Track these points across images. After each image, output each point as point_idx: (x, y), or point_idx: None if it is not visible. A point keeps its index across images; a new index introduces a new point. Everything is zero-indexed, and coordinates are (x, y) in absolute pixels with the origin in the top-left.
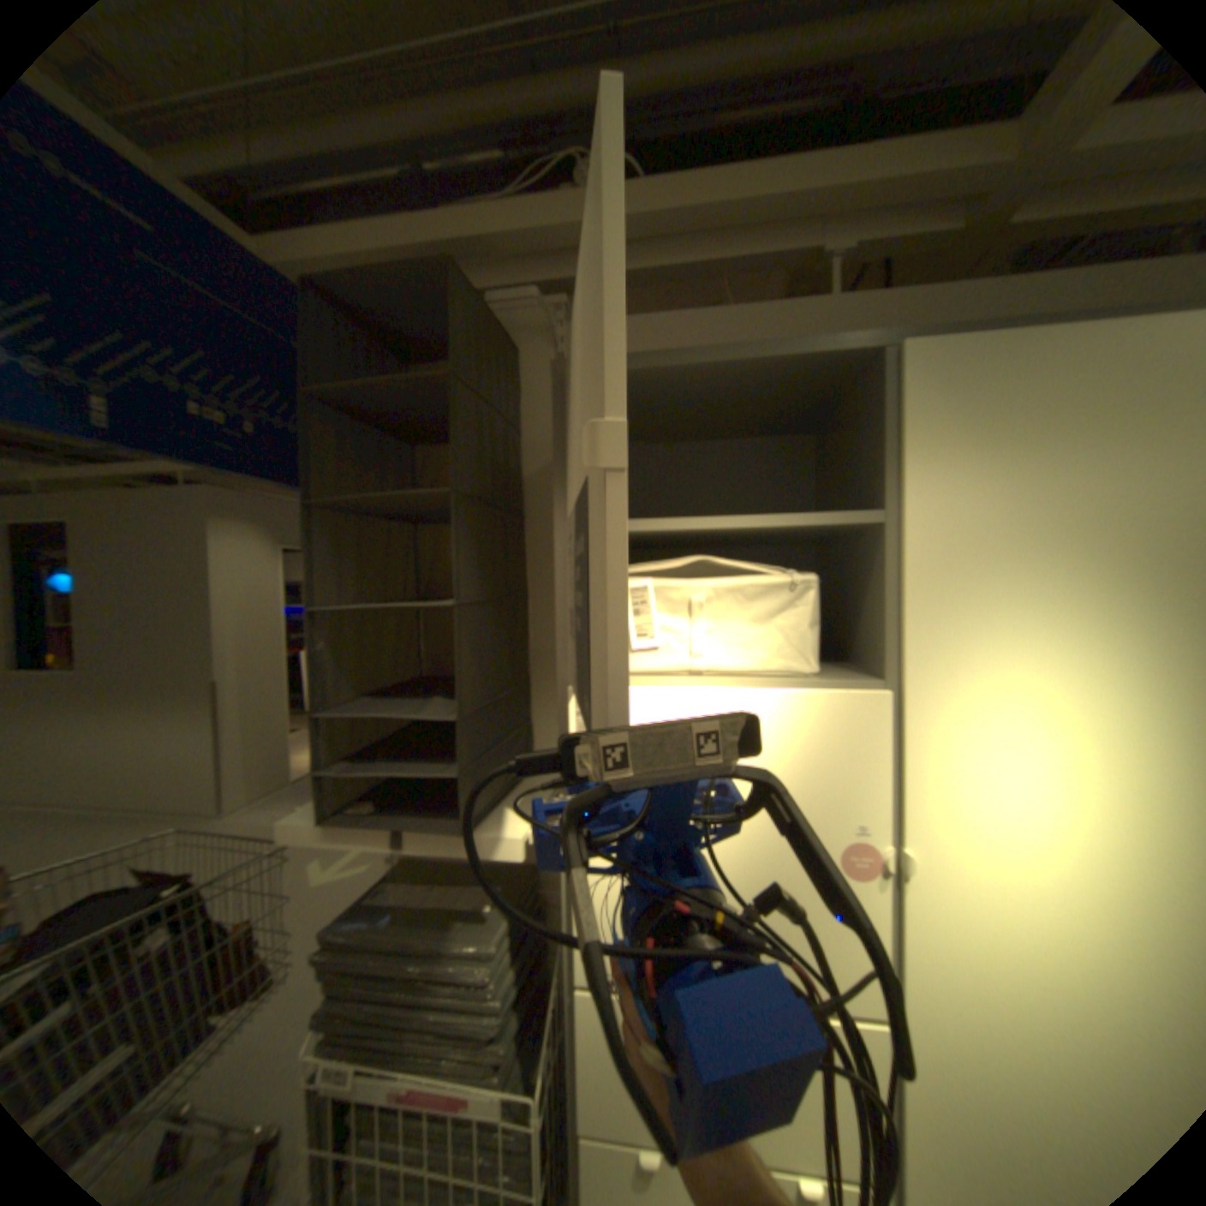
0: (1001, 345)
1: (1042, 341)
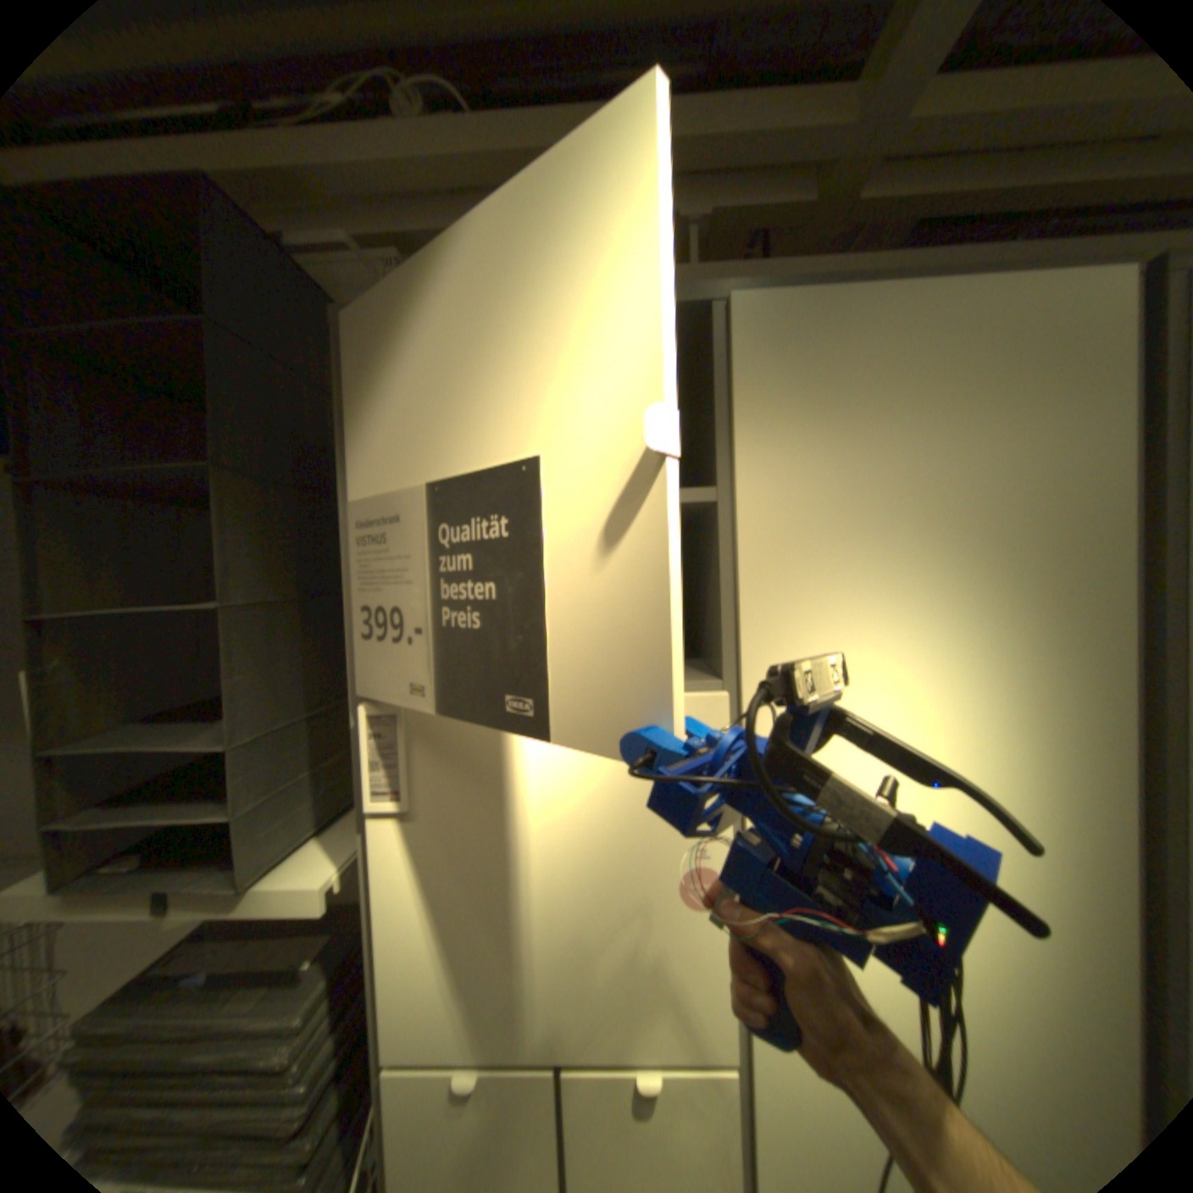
0: (829, 301)
1: (871, 298)
